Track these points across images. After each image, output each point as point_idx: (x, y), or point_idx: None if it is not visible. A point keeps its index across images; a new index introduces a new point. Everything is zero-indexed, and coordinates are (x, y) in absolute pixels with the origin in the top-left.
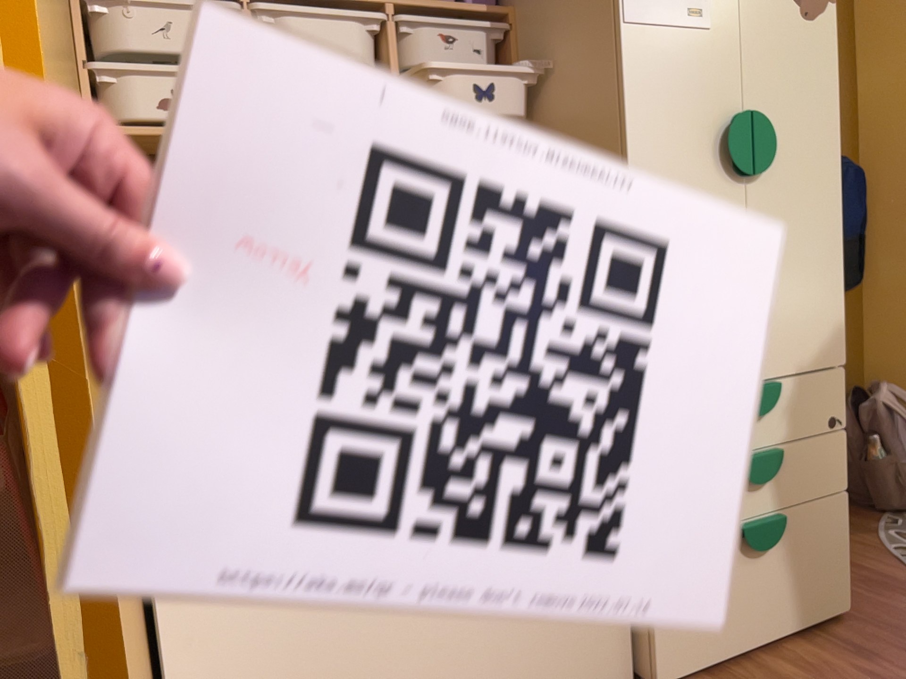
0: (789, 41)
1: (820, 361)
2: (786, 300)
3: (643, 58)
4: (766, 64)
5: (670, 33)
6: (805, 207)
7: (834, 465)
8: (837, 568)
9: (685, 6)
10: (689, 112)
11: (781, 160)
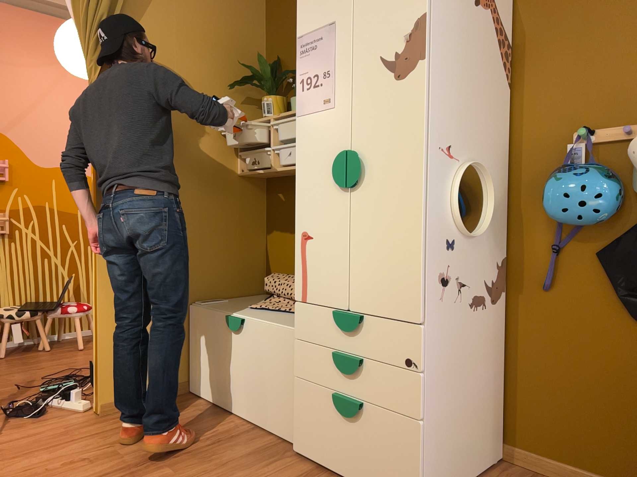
0: (383, 99)
1: (398, 315)
2: (372, 266)
3: (303, 131)
4: (366, 118)
5: (315, 115)
6: (390, 206)
7: (407, 395)
8: (406, 474)
9: (322, 100)
10: (322, 154)
11: (373, 176)
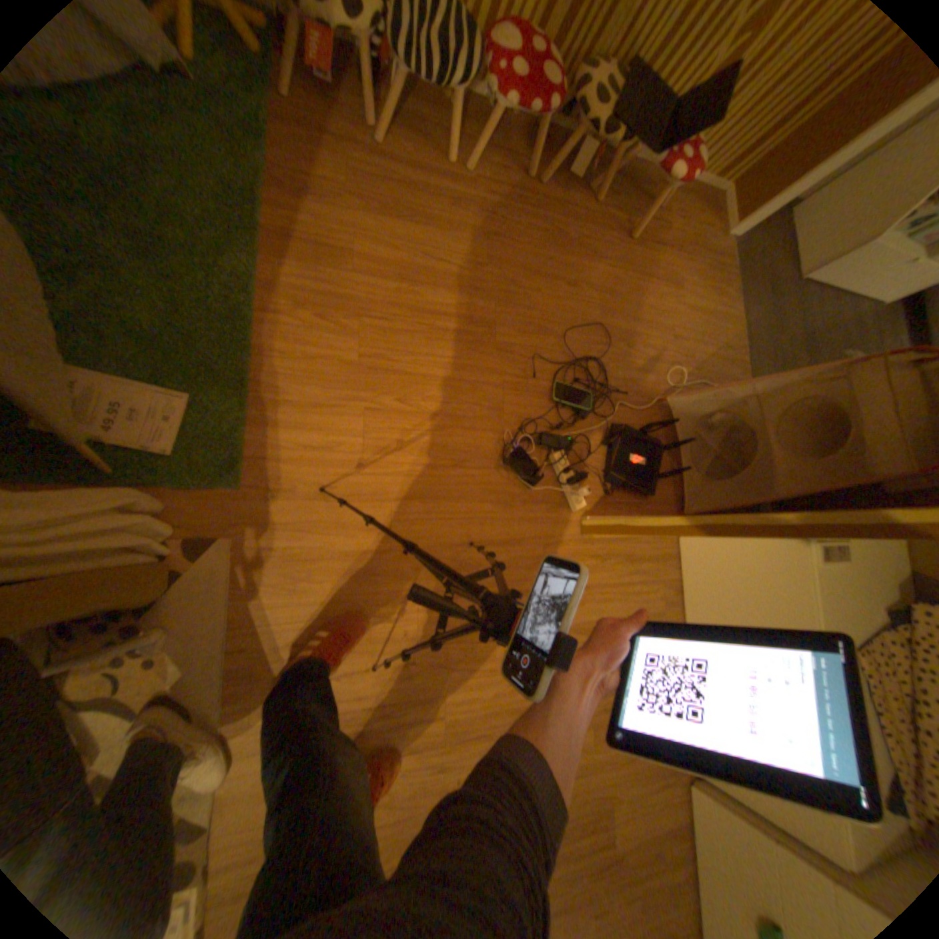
0: None
1: None
2: None
3: None
4: None
5: None
6: None
7: None
8: None
9: None
10: None
11: None
